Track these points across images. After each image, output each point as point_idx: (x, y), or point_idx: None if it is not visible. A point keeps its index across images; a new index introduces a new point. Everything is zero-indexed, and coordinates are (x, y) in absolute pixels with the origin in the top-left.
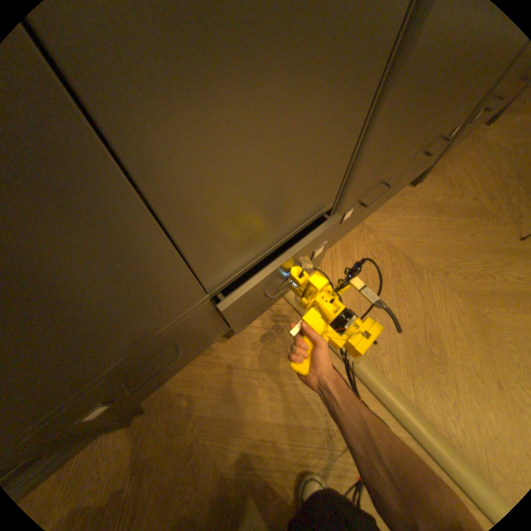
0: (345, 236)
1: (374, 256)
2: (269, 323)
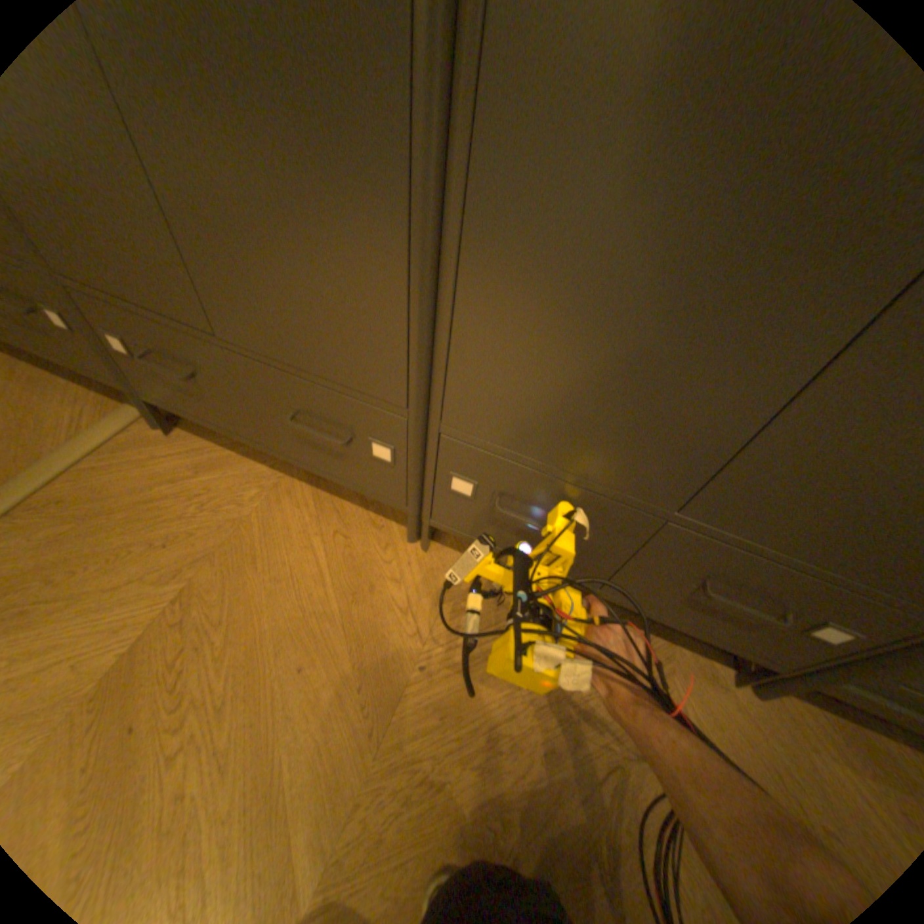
0: (245, 458)
1: (205, 503)
2: (70, 409)
